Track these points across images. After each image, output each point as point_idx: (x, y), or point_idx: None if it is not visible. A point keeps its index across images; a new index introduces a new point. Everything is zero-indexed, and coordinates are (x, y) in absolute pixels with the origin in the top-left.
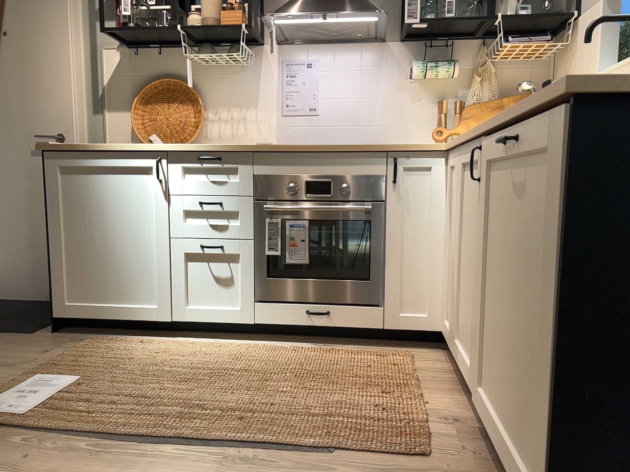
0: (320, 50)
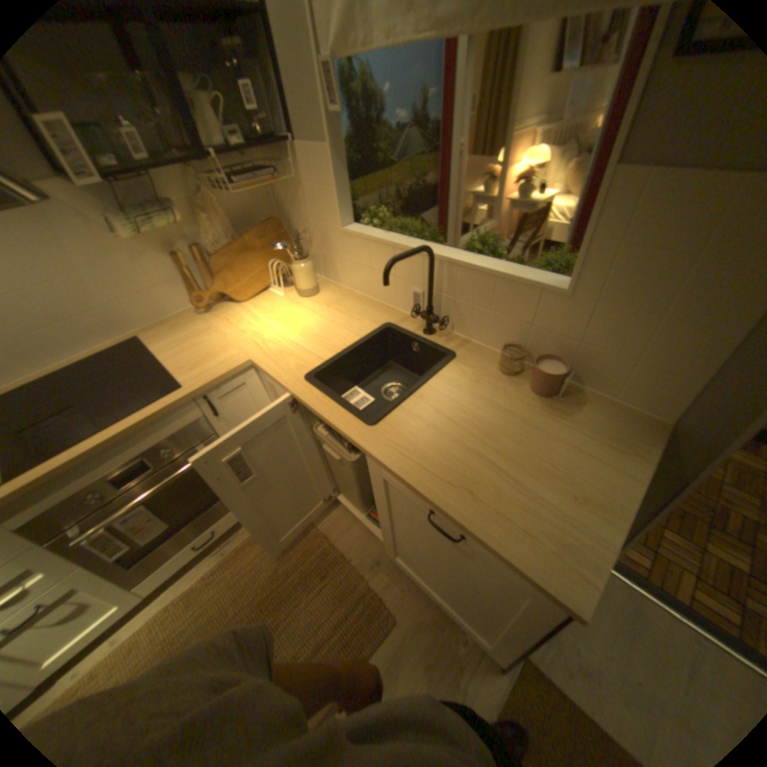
0: None
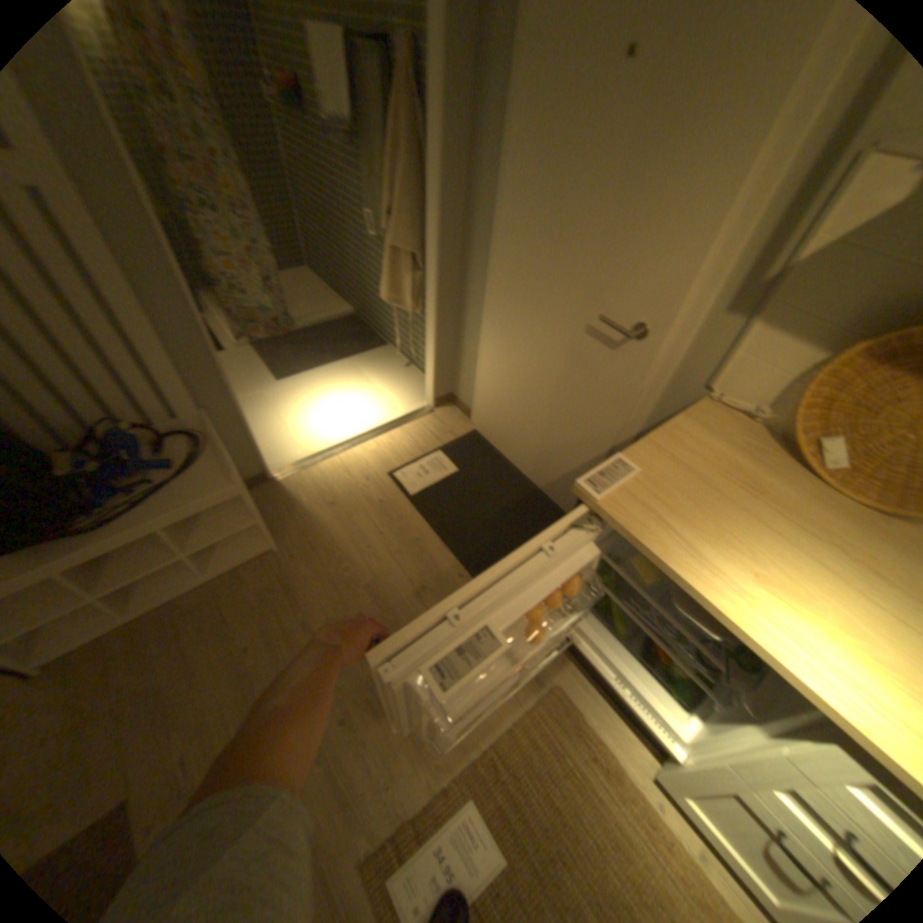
0: None
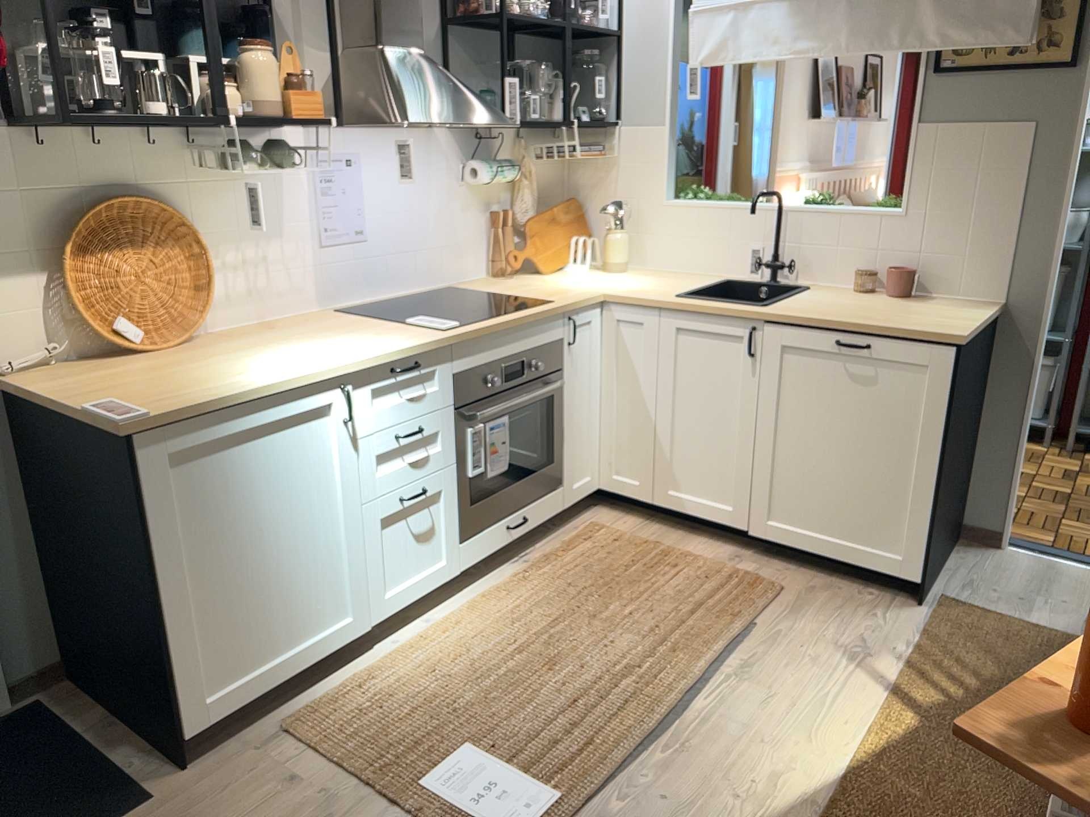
0: (361, 138)
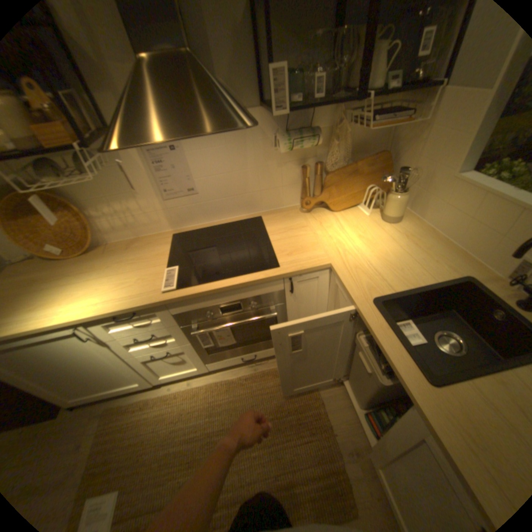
0: None
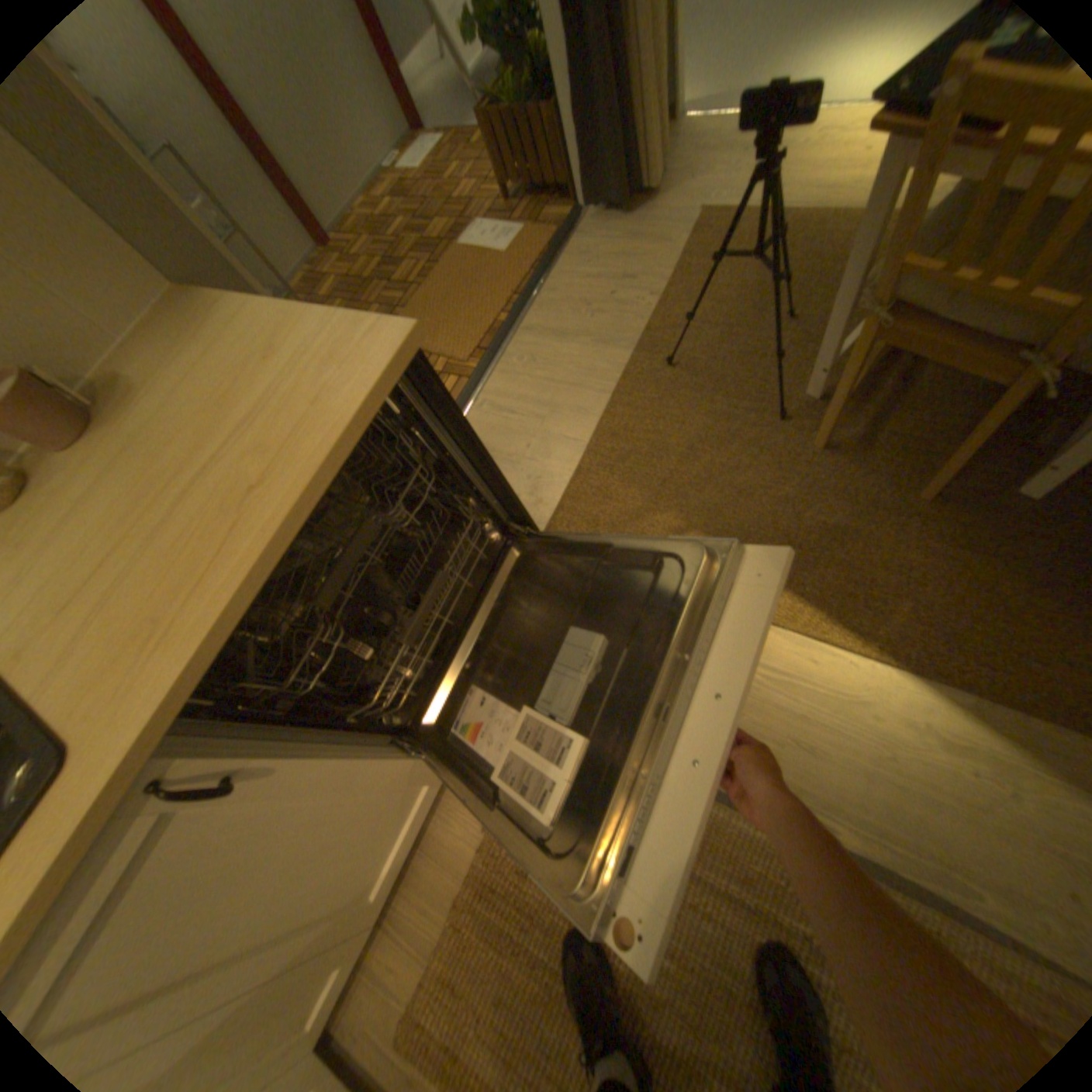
0: None
